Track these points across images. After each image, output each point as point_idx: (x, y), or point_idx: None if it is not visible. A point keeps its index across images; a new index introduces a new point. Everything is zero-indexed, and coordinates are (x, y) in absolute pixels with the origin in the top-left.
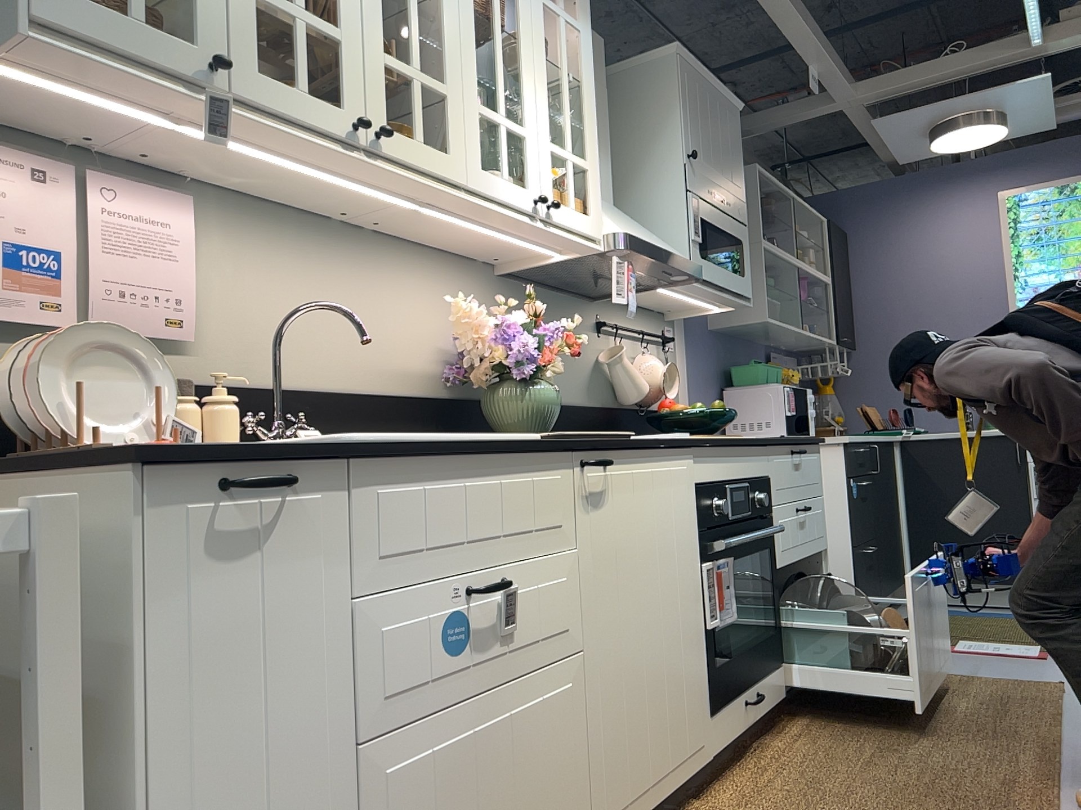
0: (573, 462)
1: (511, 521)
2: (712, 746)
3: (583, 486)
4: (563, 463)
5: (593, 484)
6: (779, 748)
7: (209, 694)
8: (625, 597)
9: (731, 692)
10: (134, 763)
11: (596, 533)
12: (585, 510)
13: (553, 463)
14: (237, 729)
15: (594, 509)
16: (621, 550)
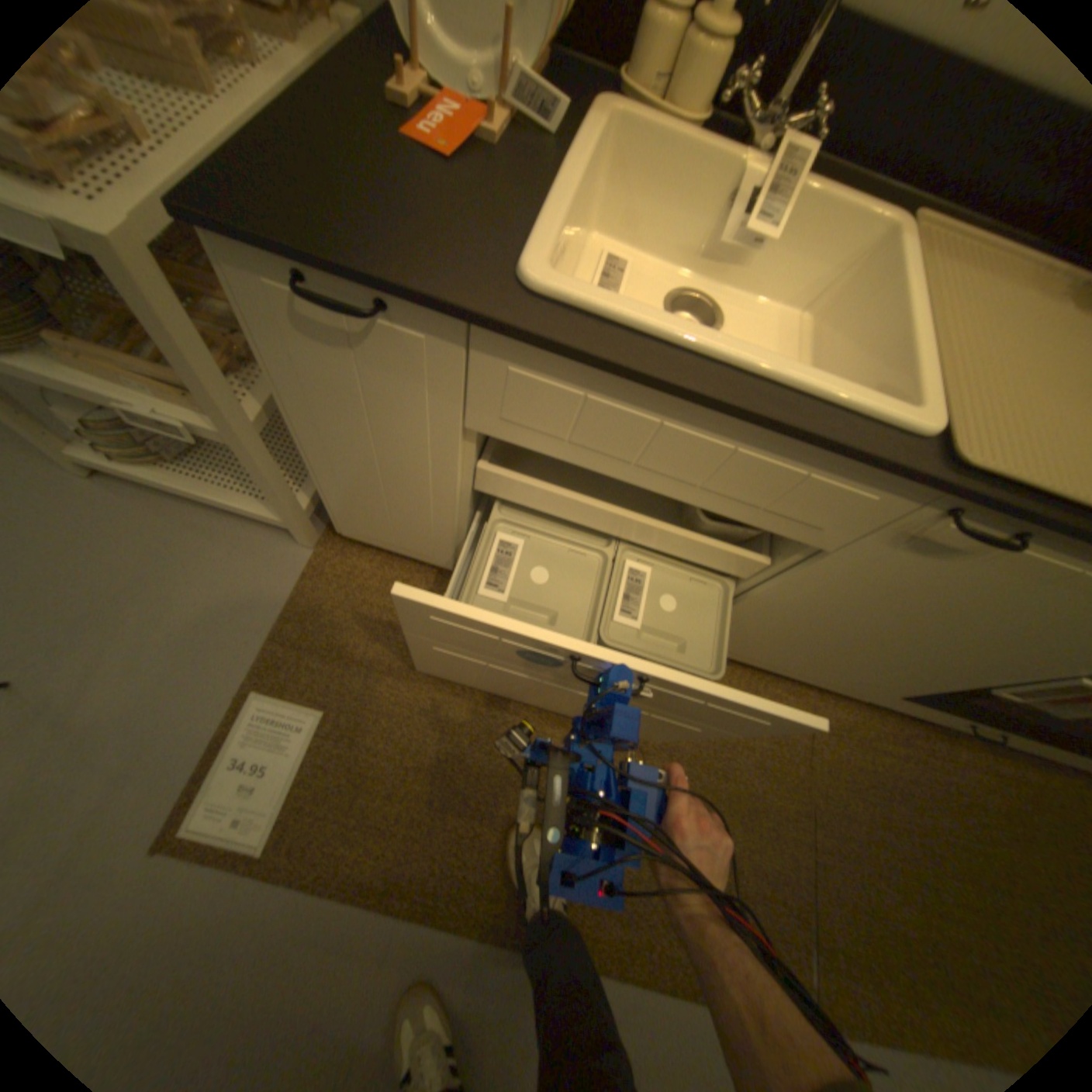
0: (939, 500)
1: (734, 486)
2: (880, 703)
3: (928, 526)
4: (912, 490)
5: (954, 536)
6: (961, 758)
7: (332, 414)
8: (872, 612)
9: (963, 714)
10: (288, 414)
11: (890, 563)
12: (896, 542)
13: (887, 481)
14: (359, 440)
15: (920, 551)
16: (922, 595)
